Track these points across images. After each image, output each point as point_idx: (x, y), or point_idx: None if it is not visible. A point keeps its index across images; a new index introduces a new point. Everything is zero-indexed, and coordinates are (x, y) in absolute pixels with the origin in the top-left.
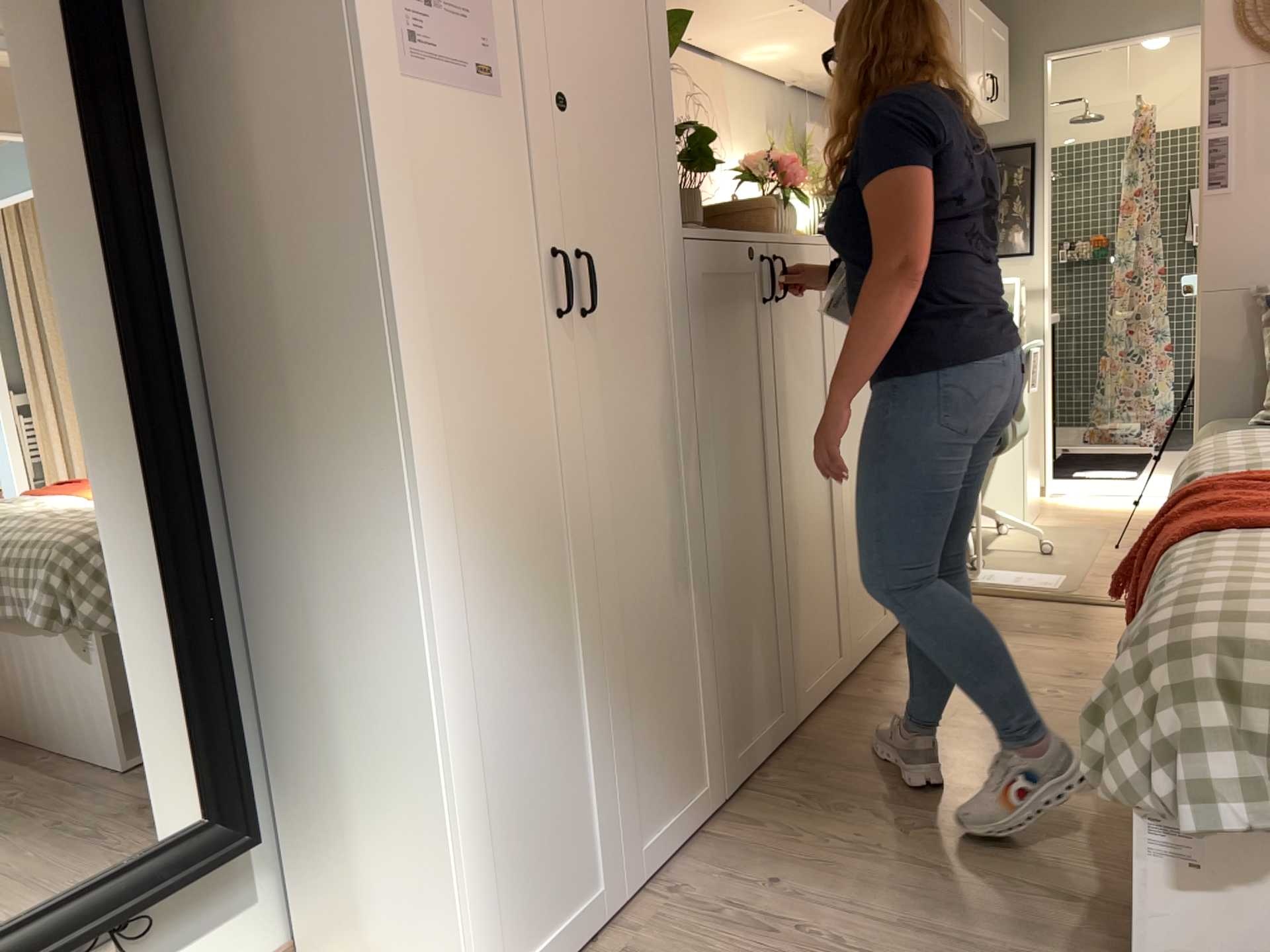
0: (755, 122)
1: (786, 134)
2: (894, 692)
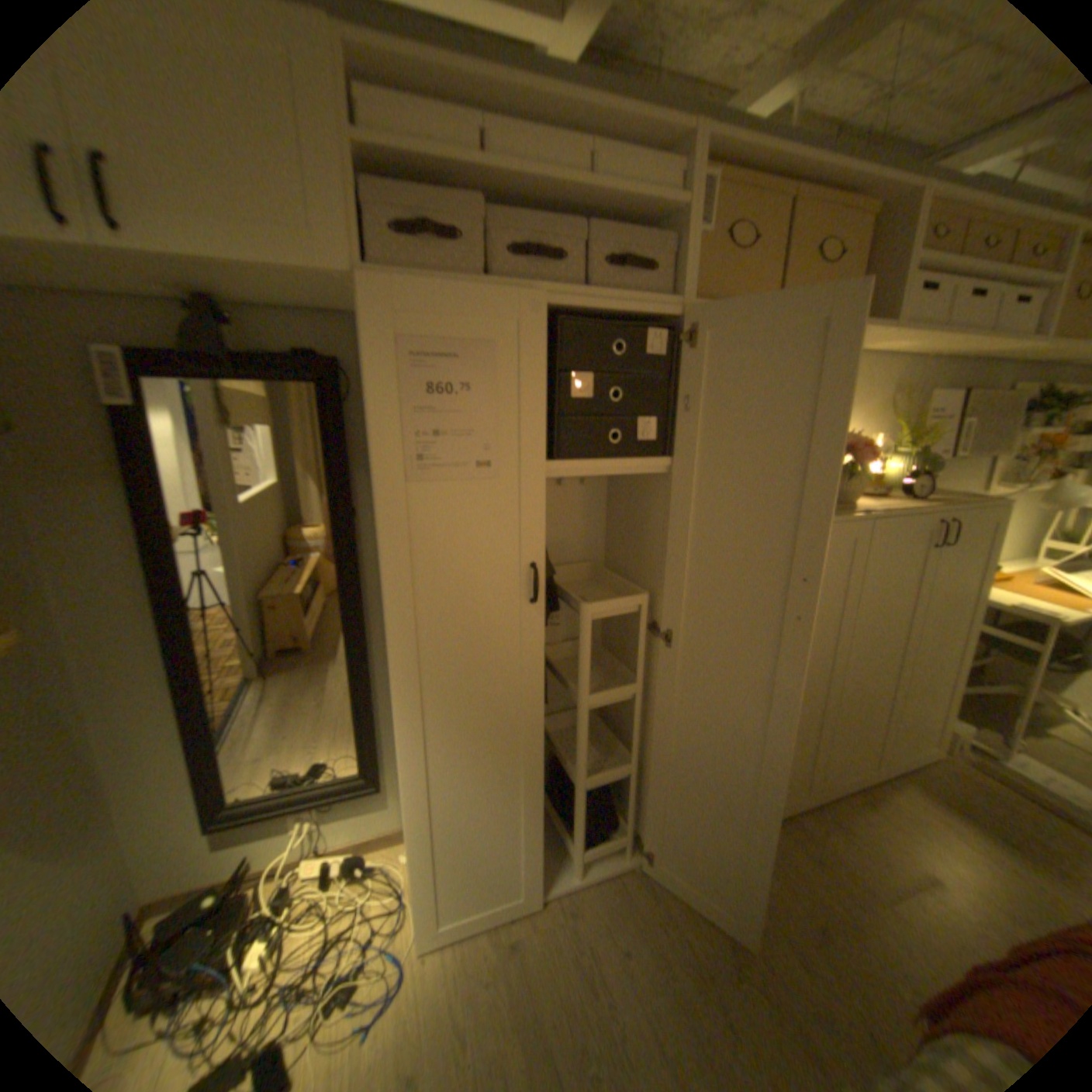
0: (880, 391)
1: (904, 403)
2: (840, 841)
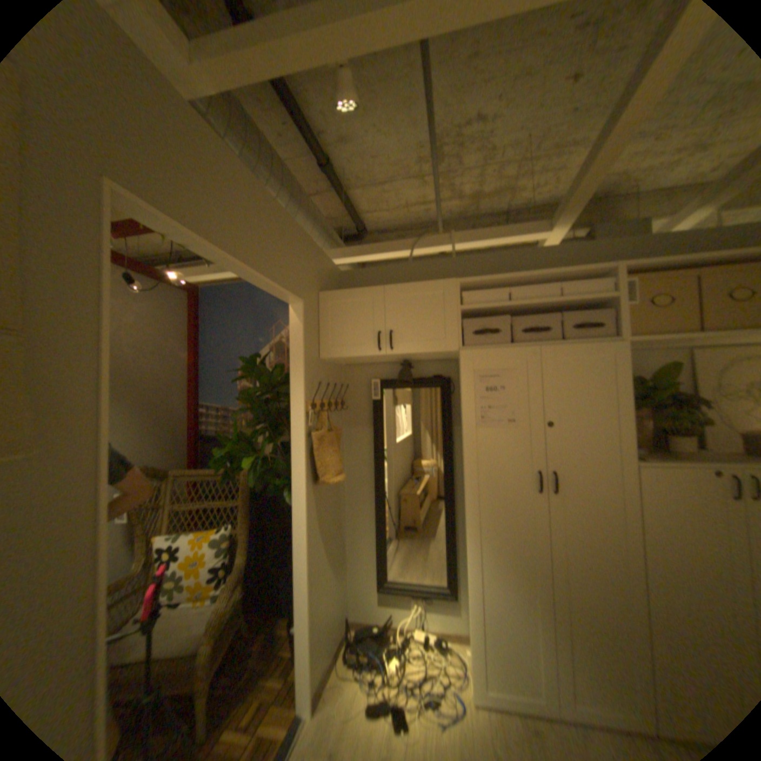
0: None
1: None
2: None
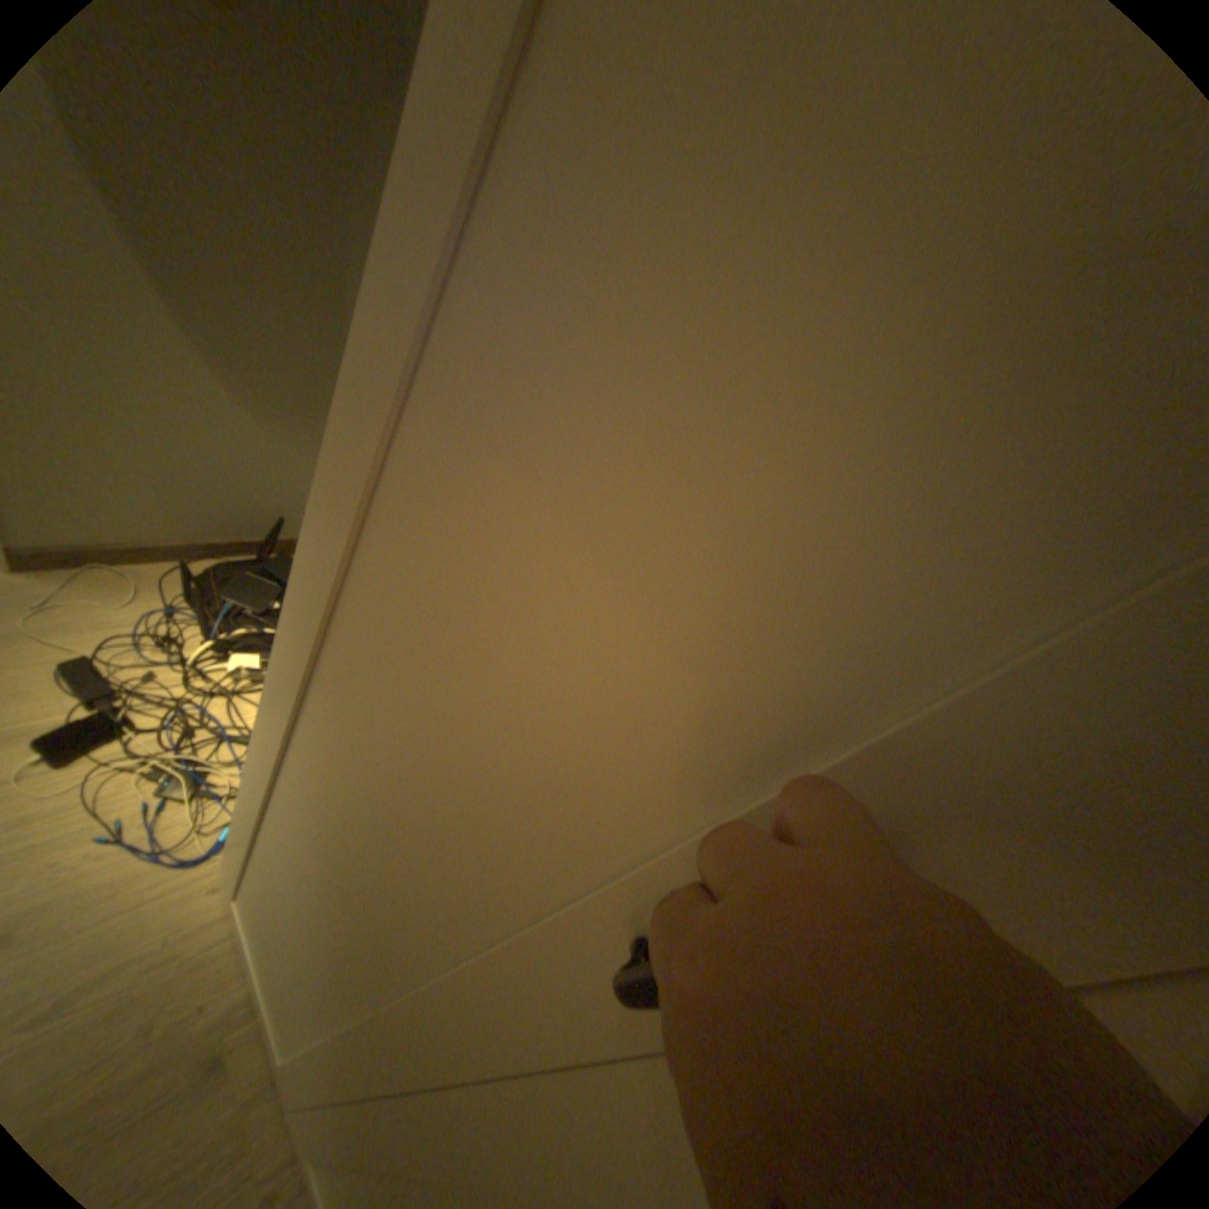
0: None
1: None
2: None
